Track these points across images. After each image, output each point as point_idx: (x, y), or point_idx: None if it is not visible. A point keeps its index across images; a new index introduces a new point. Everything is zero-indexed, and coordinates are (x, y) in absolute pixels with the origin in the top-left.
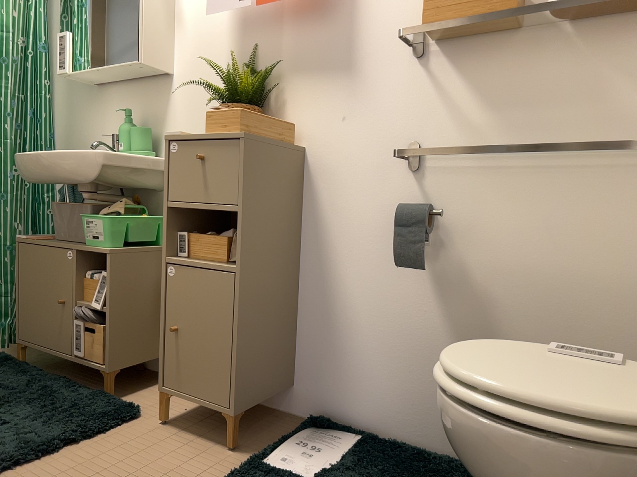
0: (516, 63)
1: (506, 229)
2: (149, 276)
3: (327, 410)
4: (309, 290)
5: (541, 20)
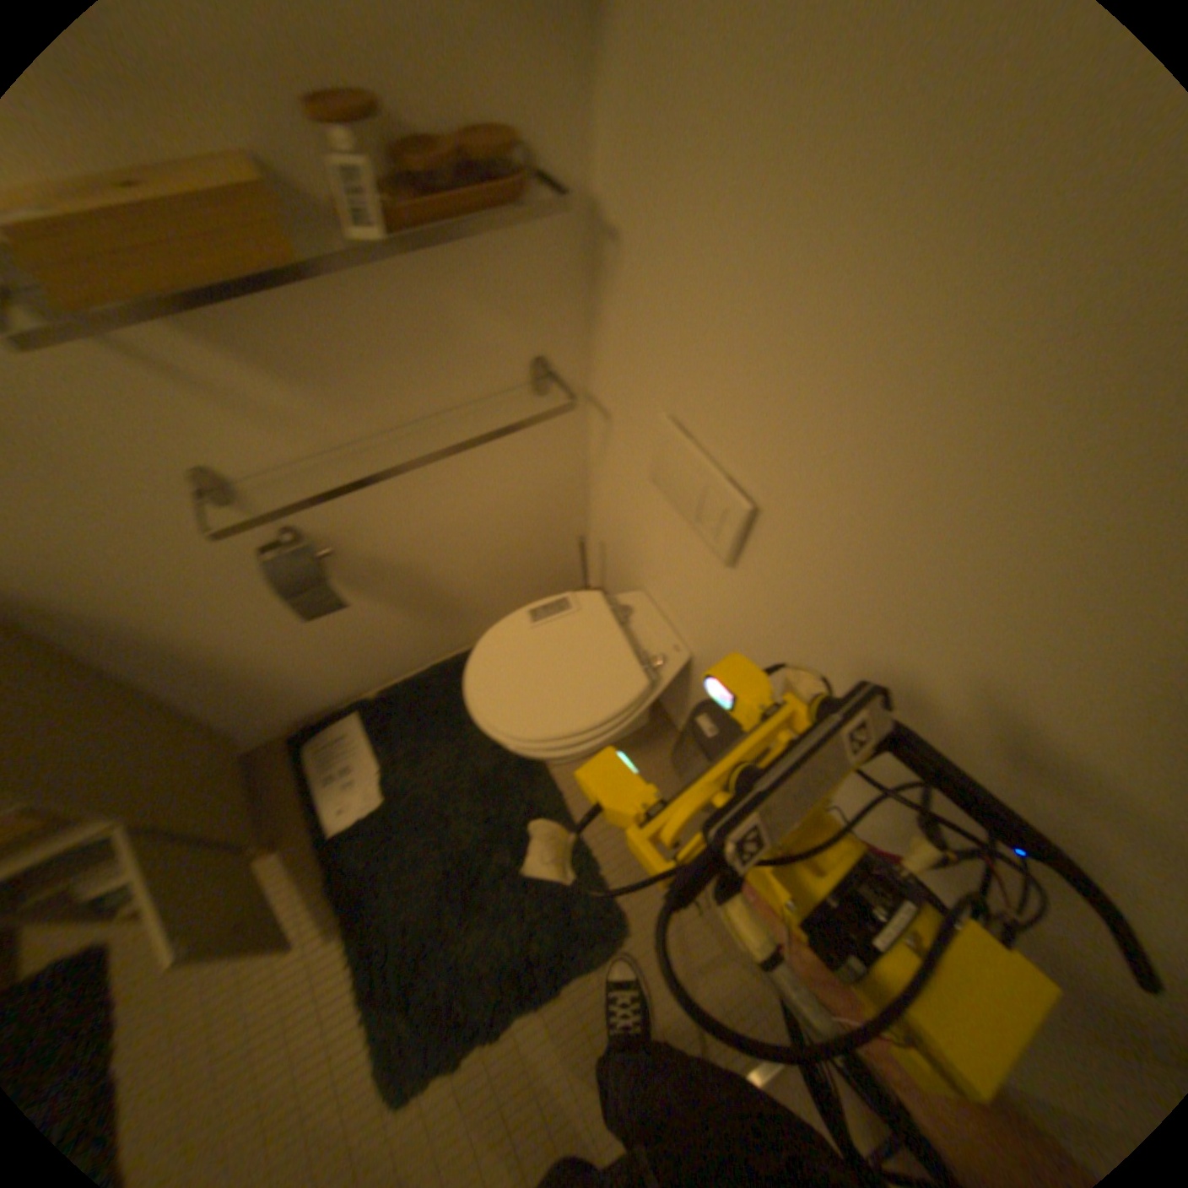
0: (305, 296)
1: (401, 509)
2: None
3: (289, 726)
4: (162, 689)
5: (312, 200)
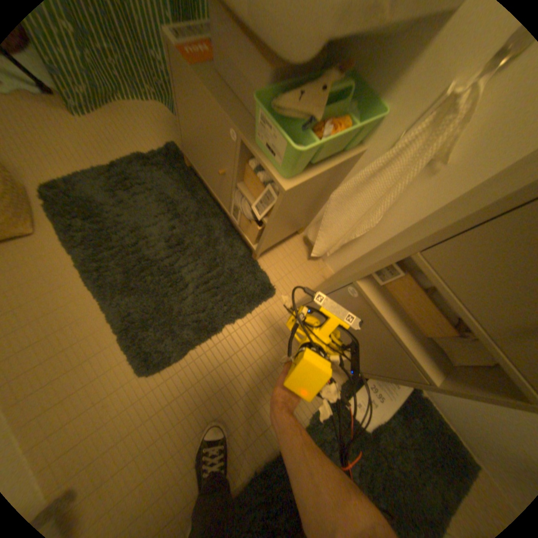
0: None
1: None
2: (314, 193)
3: None
4: None
5: None
